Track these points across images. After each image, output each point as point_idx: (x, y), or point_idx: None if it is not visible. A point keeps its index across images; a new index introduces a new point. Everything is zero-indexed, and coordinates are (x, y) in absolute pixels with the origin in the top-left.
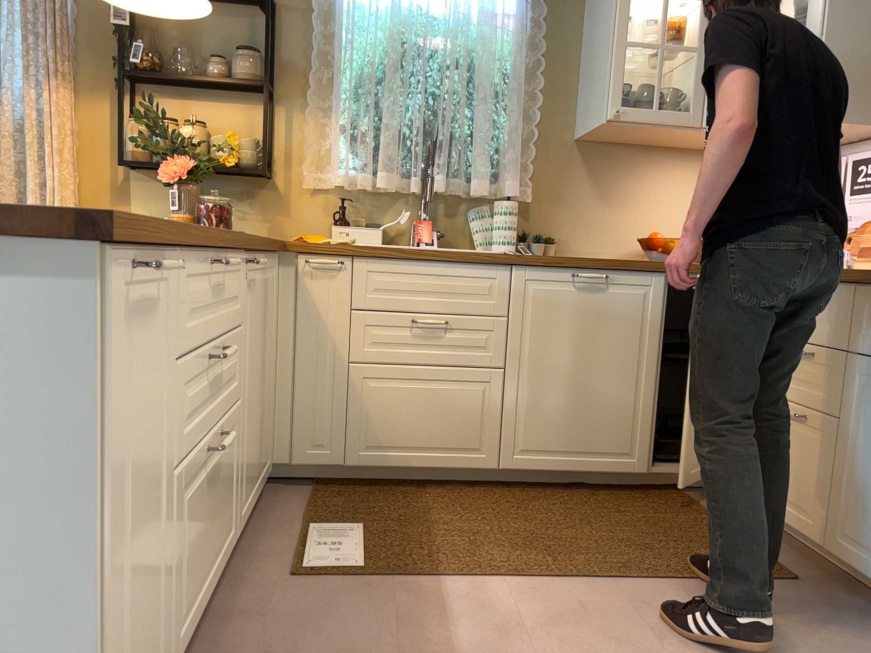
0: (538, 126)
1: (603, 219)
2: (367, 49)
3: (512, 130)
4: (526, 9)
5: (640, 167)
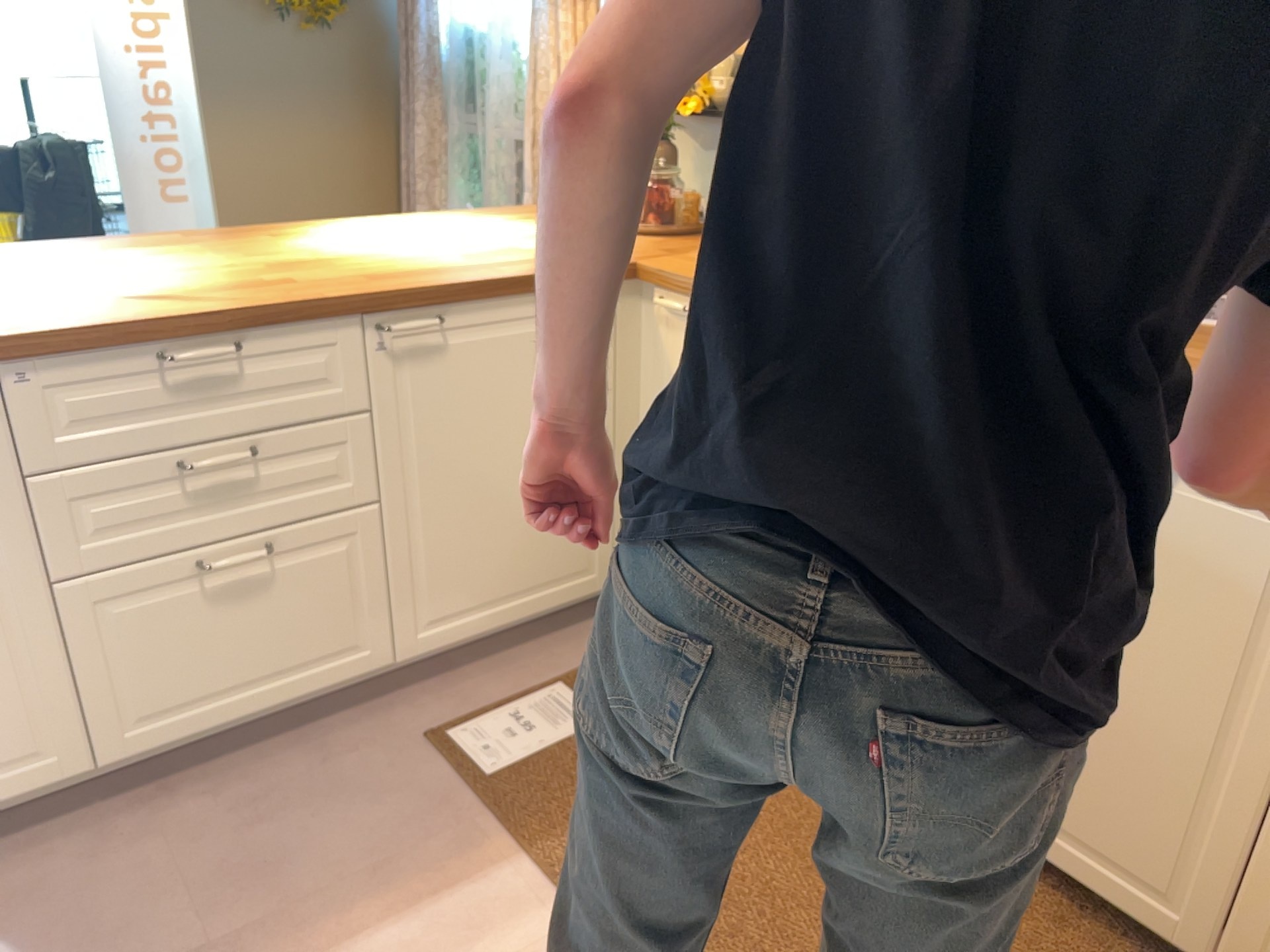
0: None
1: None
2: None
3: None
4: None
5: None
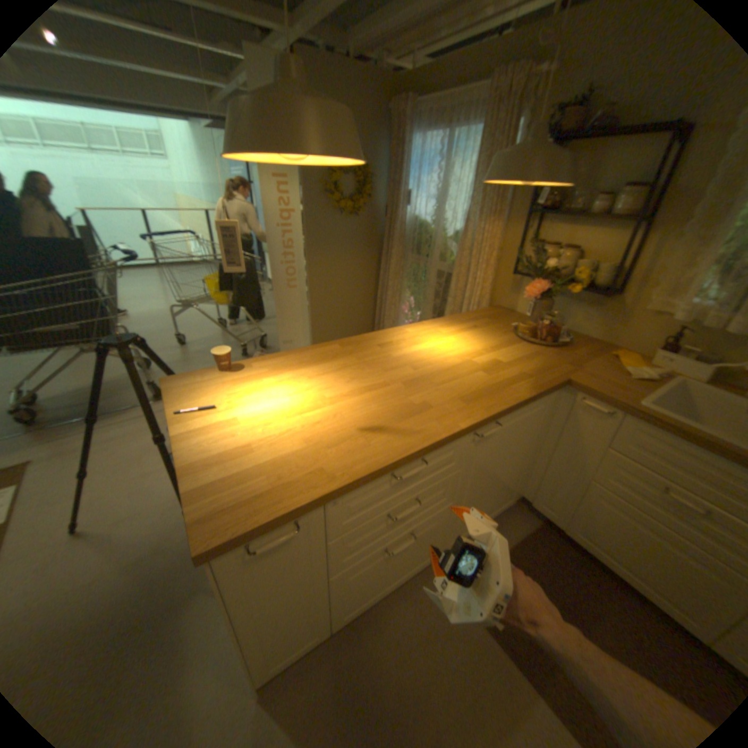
0: None
1: None
2: None
3: None
4: None
5: None
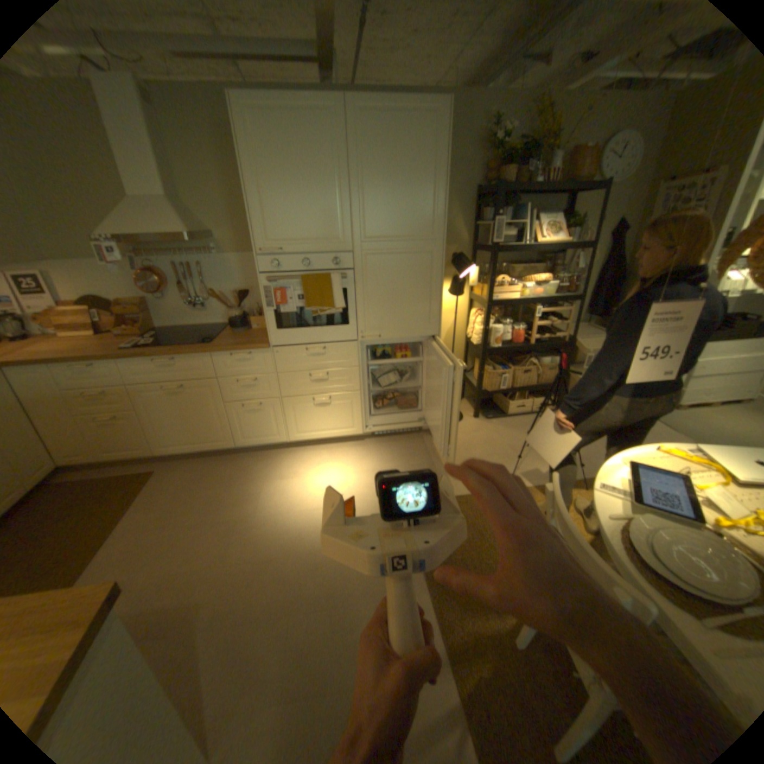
0: None
1: None
2: None
3: None
4: None
5: None
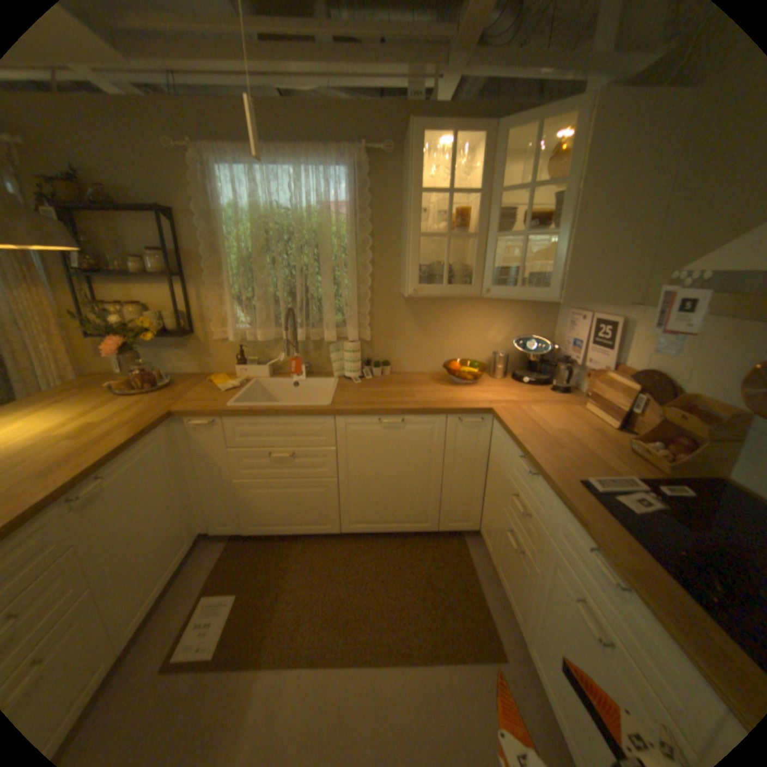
0: (372, 285)
1: (423, 346)
2: (238, 241)
3: (350, 294)
4: (355, 197)
5: (447, 309)
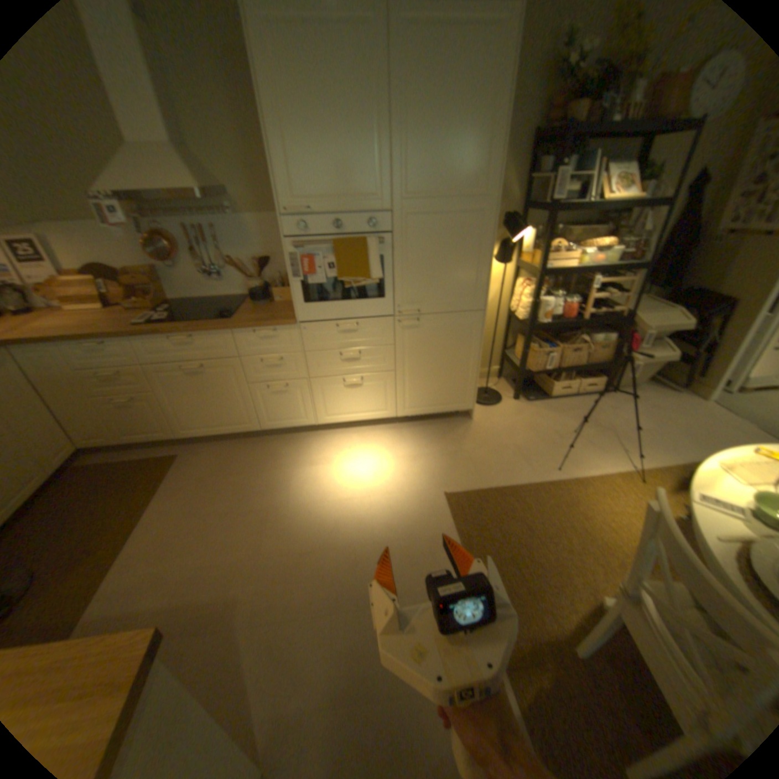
0: None
1: None
2: None
3: None
4: None
5: None
